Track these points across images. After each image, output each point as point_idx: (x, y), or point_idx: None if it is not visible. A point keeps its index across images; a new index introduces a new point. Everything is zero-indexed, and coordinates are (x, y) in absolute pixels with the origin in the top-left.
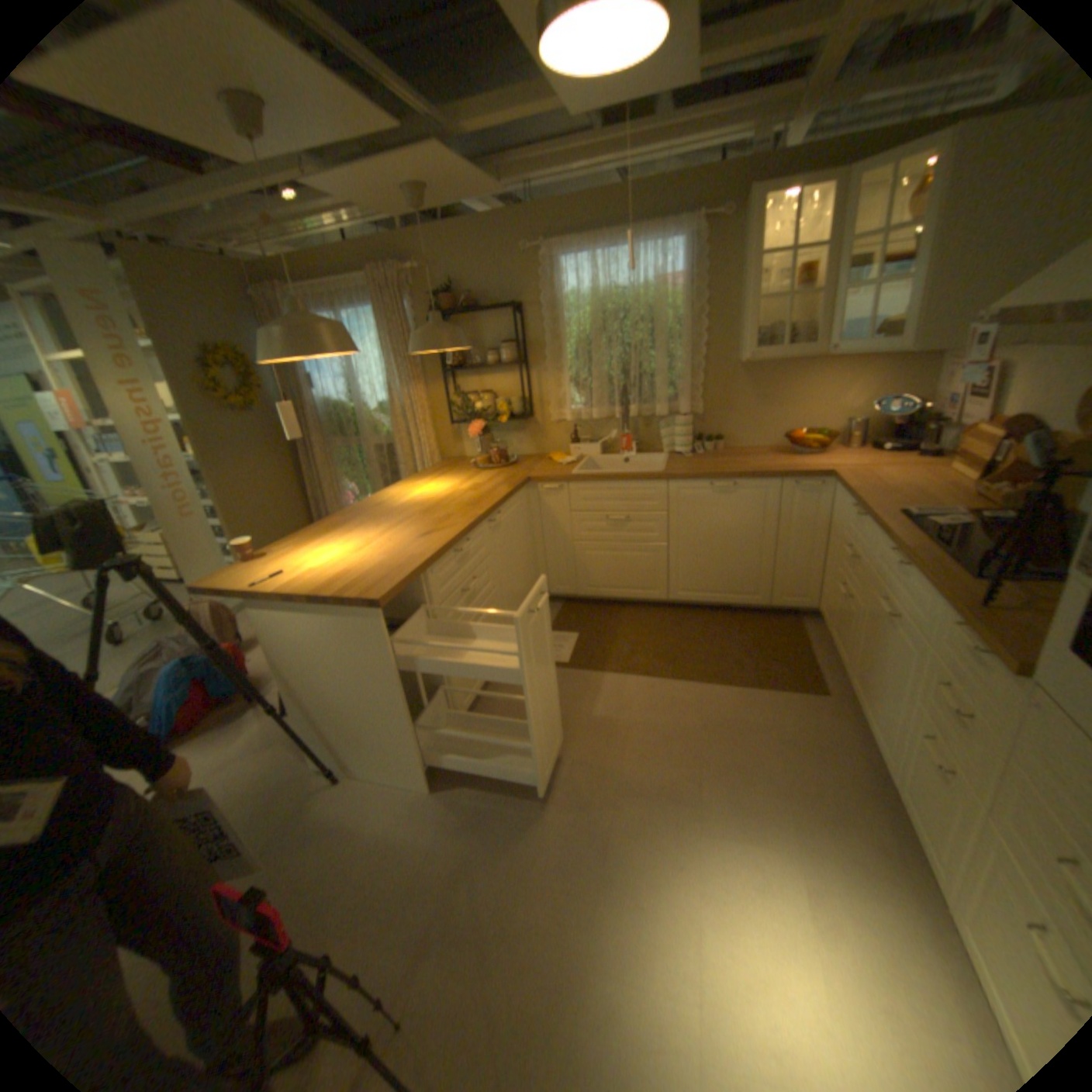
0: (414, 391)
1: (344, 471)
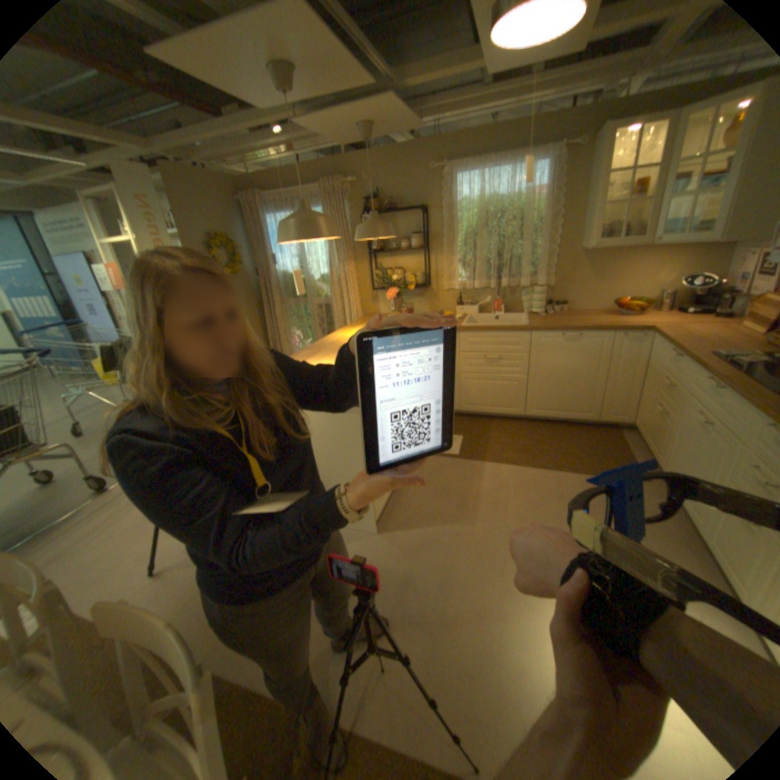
0: (348, 267)
1: (293, 322)
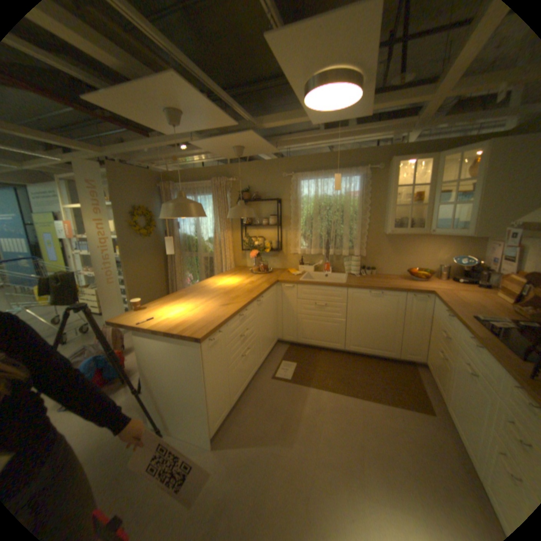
0: (226, 234)
1: (187, 268)
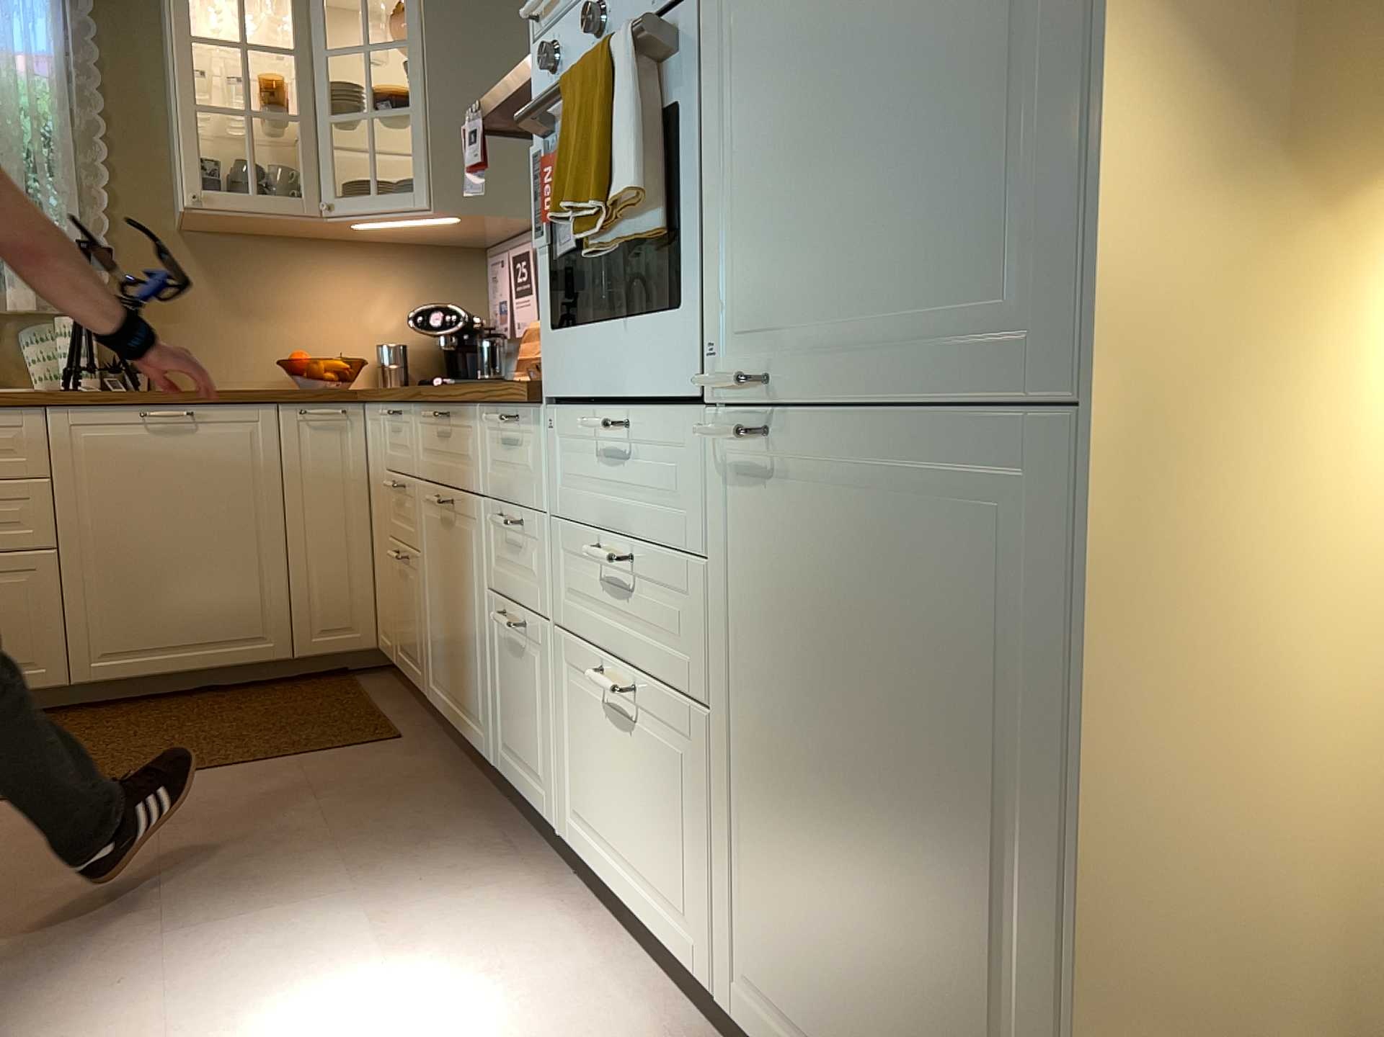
0: None
1: None
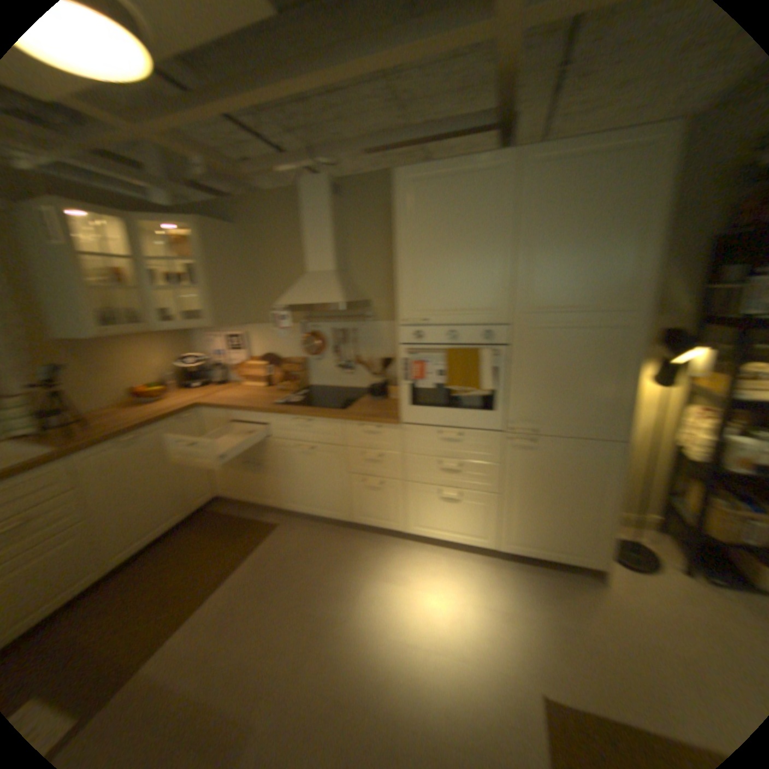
0: None
1: None
